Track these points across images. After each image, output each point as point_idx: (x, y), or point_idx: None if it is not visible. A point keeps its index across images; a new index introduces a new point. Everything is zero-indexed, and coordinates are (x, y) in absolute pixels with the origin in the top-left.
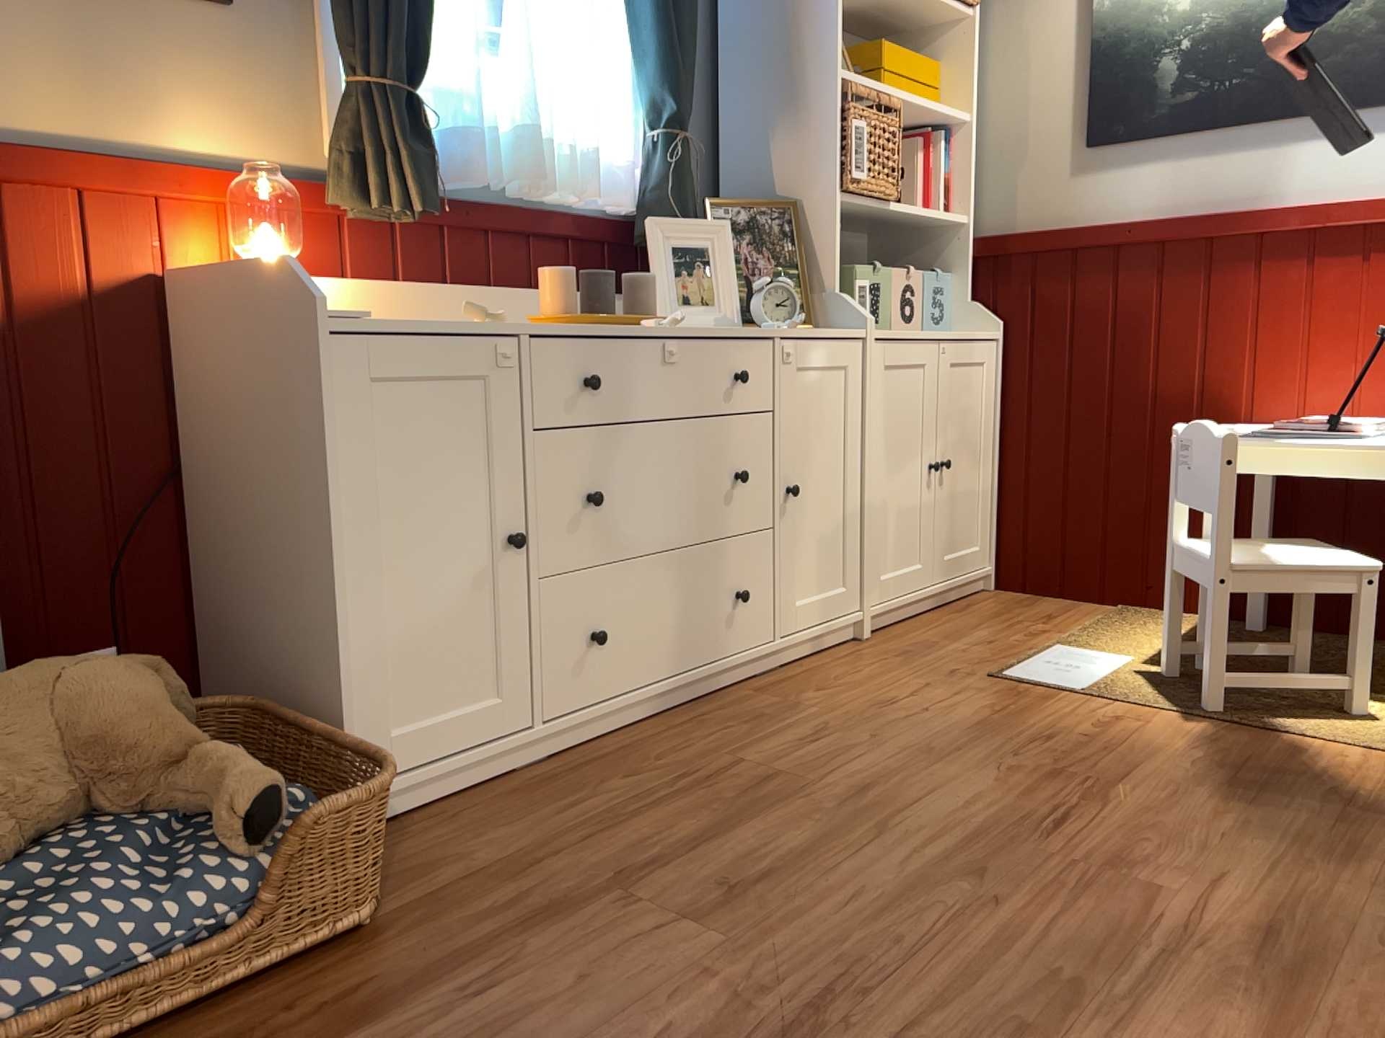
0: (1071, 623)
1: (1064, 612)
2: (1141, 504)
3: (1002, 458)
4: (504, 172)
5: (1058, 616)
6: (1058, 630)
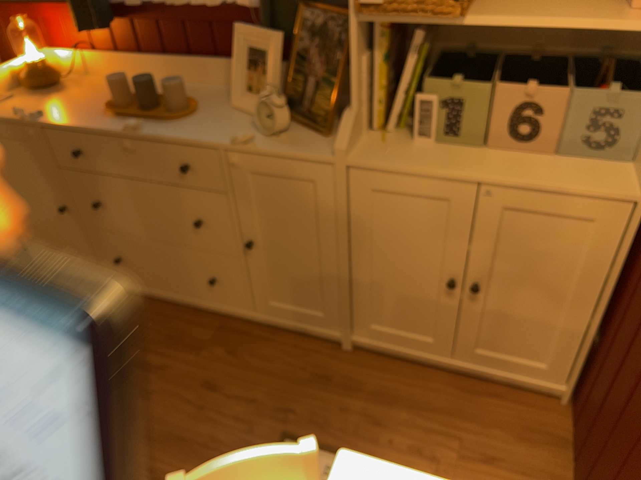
0: (477, 477)
1: (516, 470)
2: (608, 479)
3: (605, 317)
4: None
5: (497, 465)
6: (440, 467)
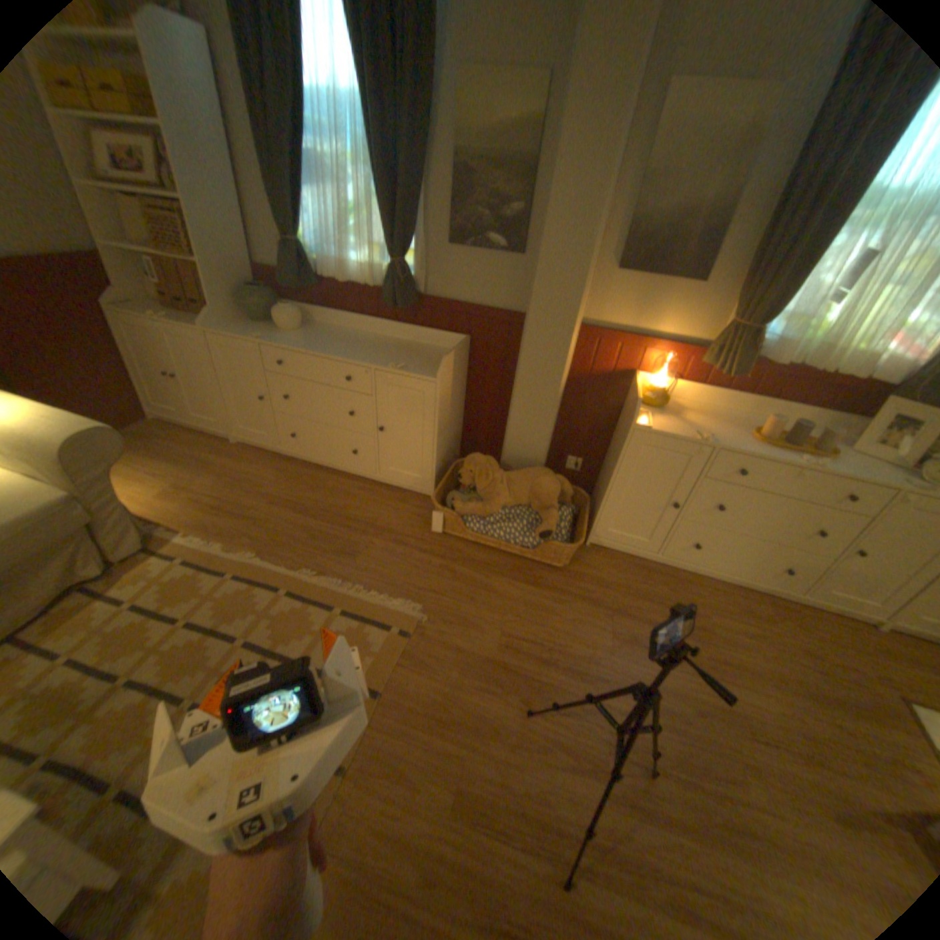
0: None
1: None
2: None
3: None
4: (809, 357)
5: None
6: None
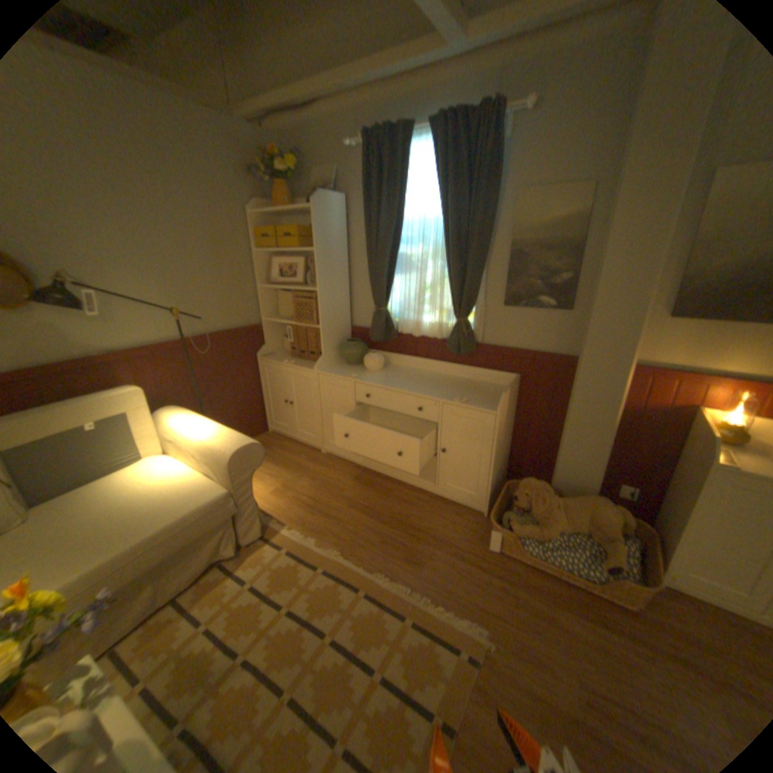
0: None
1: None
2: None
3: None
4: None
5: None
6: None
